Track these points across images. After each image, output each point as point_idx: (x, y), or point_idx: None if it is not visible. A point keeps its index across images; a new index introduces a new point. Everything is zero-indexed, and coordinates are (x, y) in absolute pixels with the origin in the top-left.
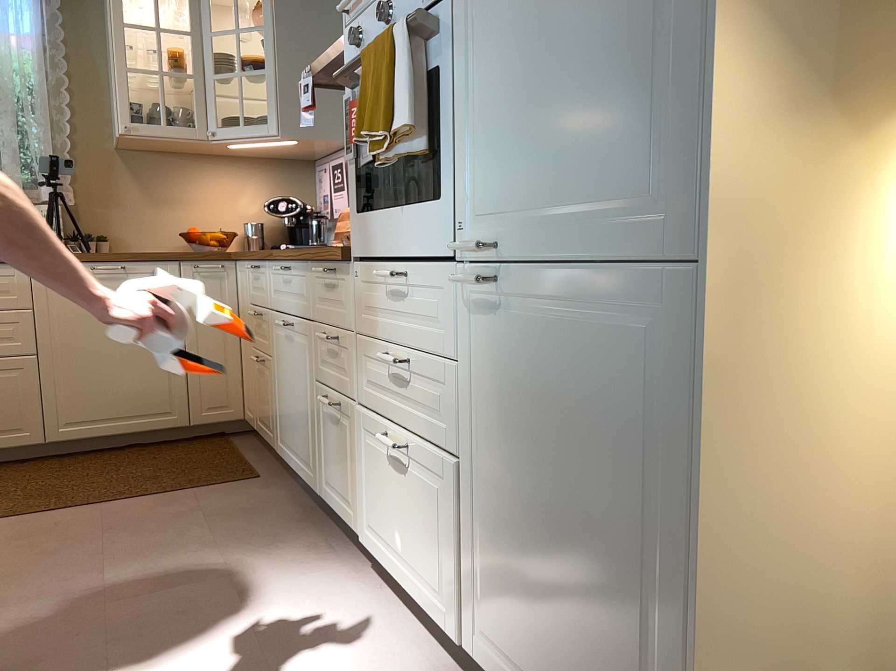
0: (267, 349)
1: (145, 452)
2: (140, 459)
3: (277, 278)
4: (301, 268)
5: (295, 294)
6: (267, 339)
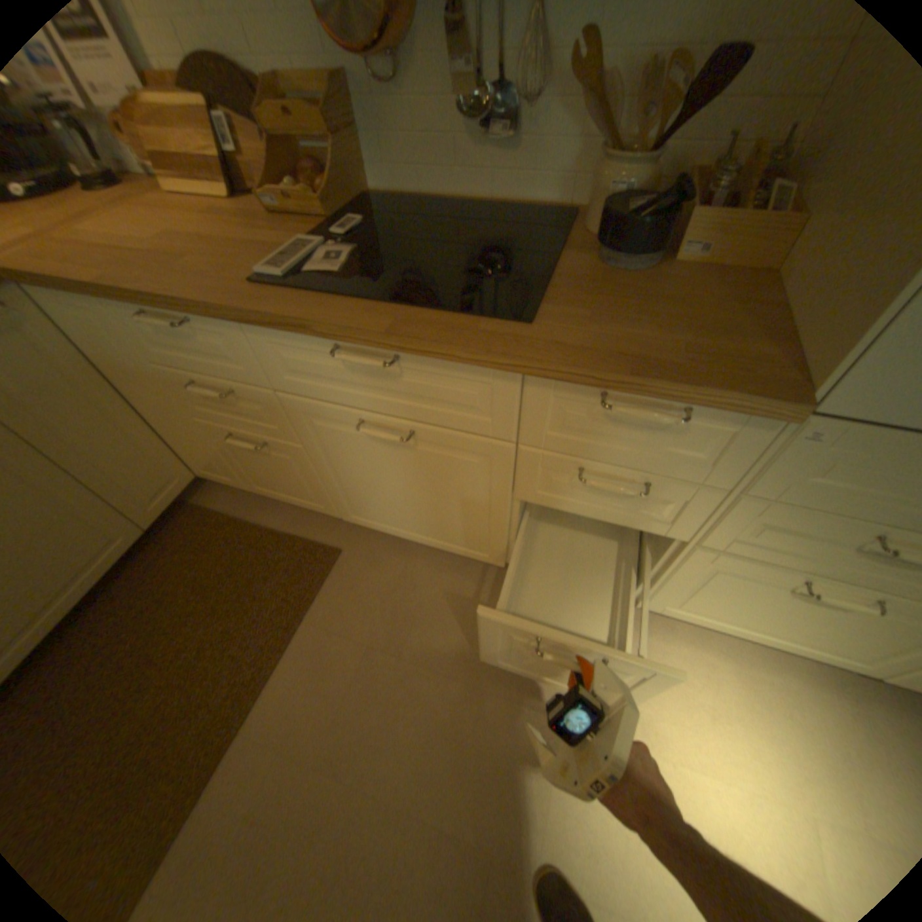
0: (279, 434)
1: (122, 598)
2: (140, 615)
3: (308, 357)
4: (468, 368)
5: (421, 397)
6: (267, 422)
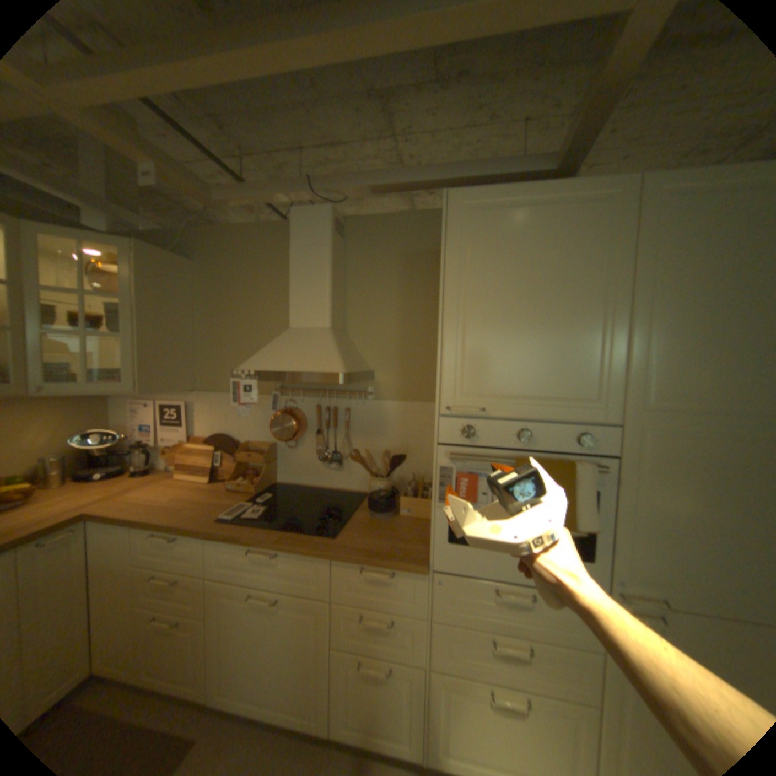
0: (191, 615)
1: None
2: None
3: (232, 558)
4: (307, 560)
5: (284, 578)
6: (188, 605)
